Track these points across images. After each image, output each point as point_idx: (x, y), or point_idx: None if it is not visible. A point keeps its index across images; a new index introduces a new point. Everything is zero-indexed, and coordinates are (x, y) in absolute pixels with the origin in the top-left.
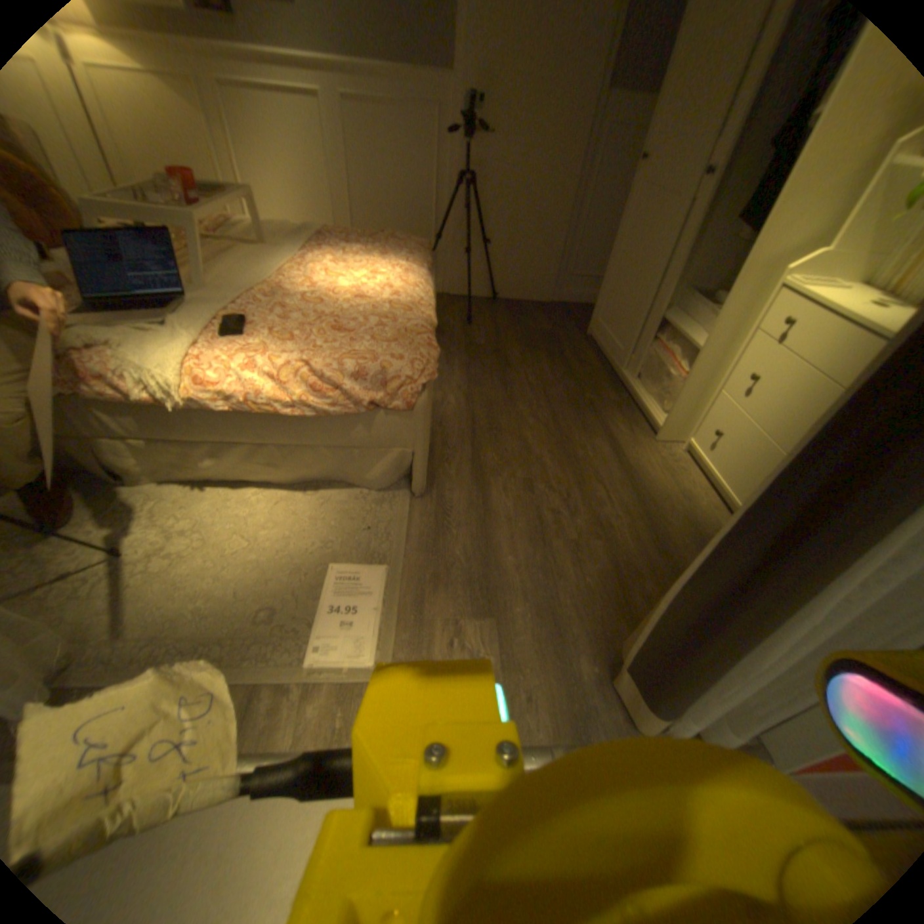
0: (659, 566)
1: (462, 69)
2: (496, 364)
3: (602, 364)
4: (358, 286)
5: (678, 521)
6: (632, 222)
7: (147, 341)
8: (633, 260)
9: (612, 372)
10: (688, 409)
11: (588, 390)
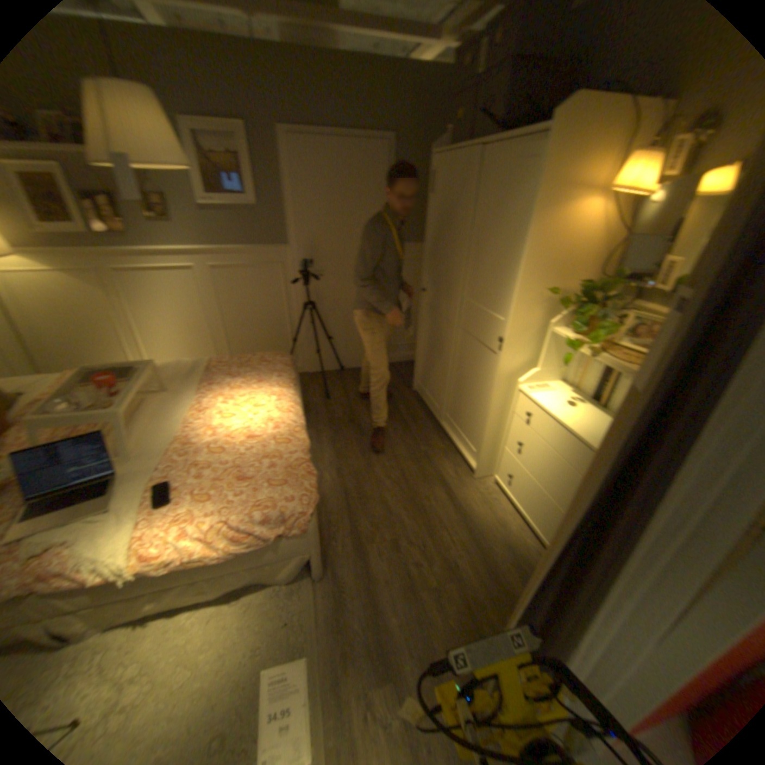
0: (495, 594)
1: (296, 244)
2: (354, 434)
3: (428, 417)
4: (250, 427)
5: (500, 549)
6: (426, 326)
7: (99, 536)
8: (432, 351)
9: (436, 423)
10: (488, 458)
11: (422, 443)
